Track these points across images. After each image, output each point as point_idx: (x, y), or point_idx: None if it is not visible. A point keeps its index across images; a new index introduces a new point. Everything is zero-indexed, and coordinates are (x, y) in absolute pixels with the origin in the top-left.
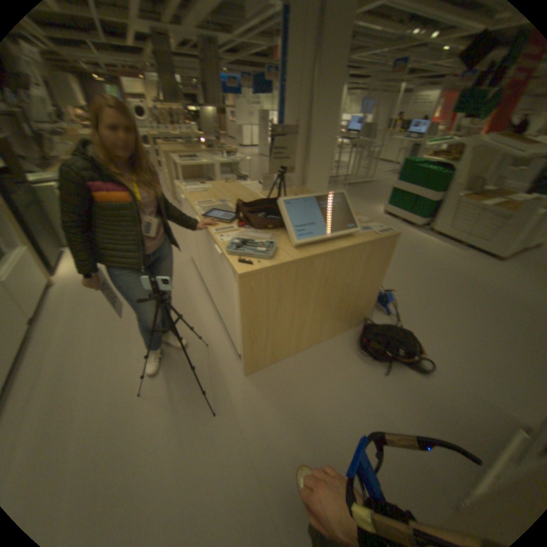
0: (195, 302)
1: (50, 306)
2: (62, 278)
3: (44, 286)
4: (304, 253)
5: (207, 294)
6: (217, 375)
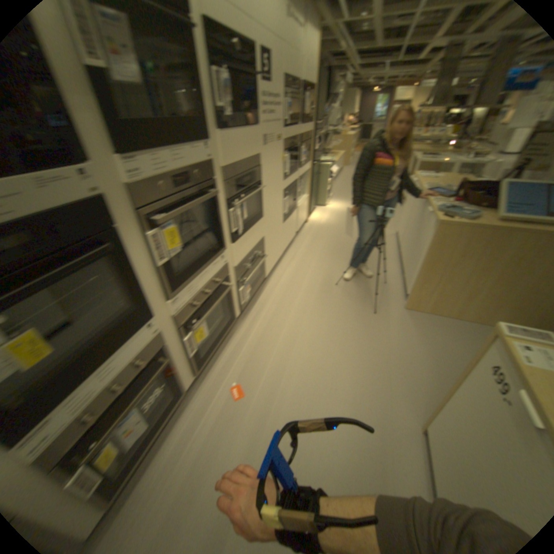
0: (388, 260)
1: (306, 232)
2: (314, 221)
3: (305, 222)
4: (508, 227)
5: (400, 258)
6: (387, 301)
